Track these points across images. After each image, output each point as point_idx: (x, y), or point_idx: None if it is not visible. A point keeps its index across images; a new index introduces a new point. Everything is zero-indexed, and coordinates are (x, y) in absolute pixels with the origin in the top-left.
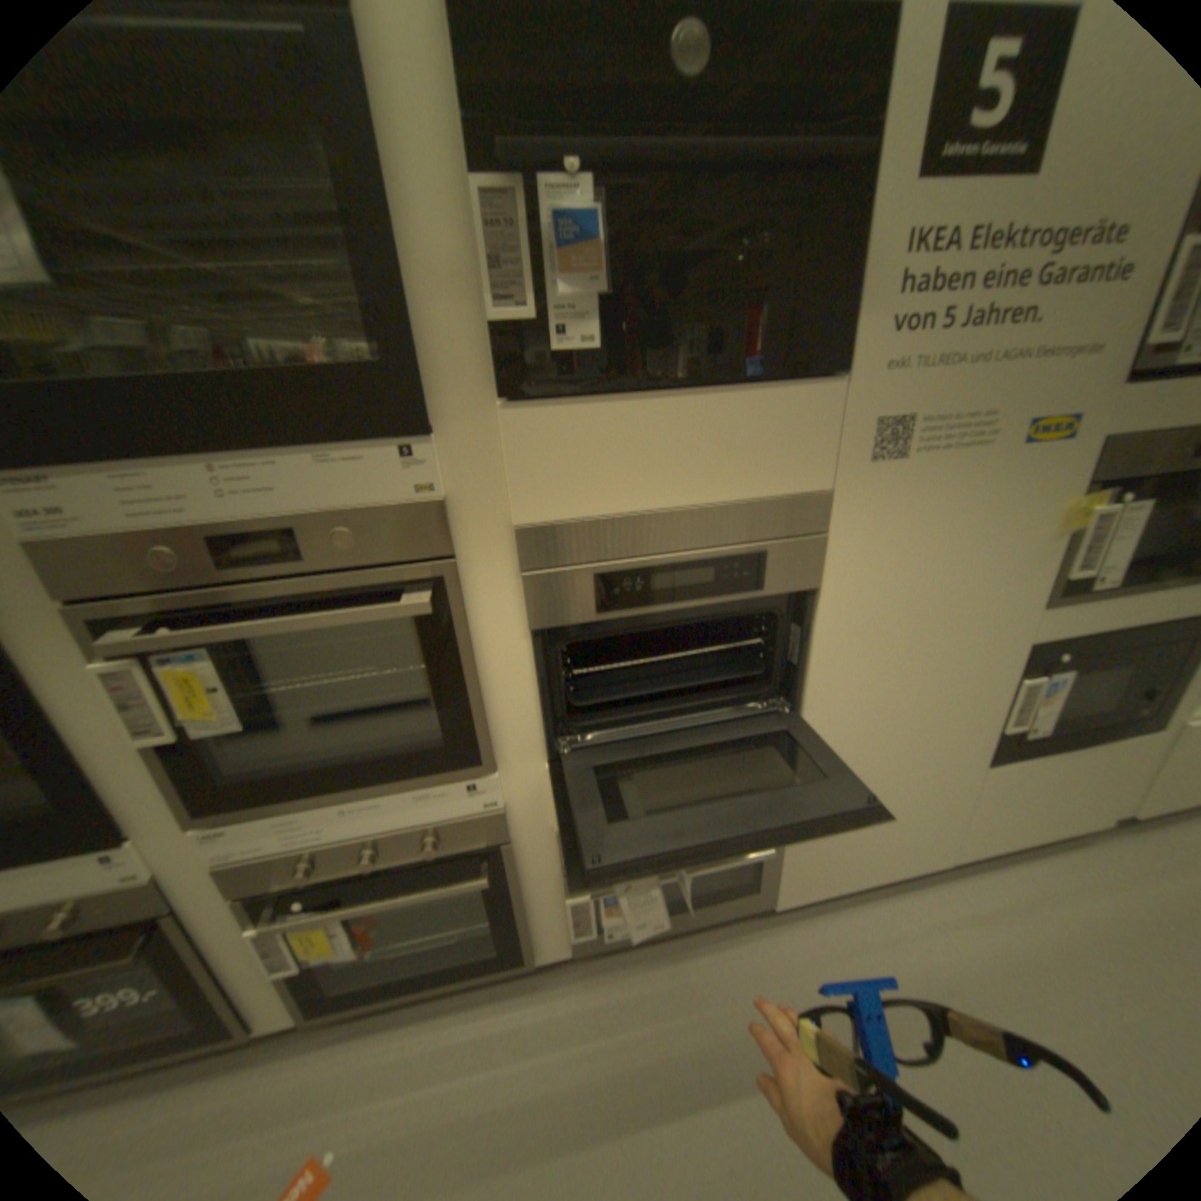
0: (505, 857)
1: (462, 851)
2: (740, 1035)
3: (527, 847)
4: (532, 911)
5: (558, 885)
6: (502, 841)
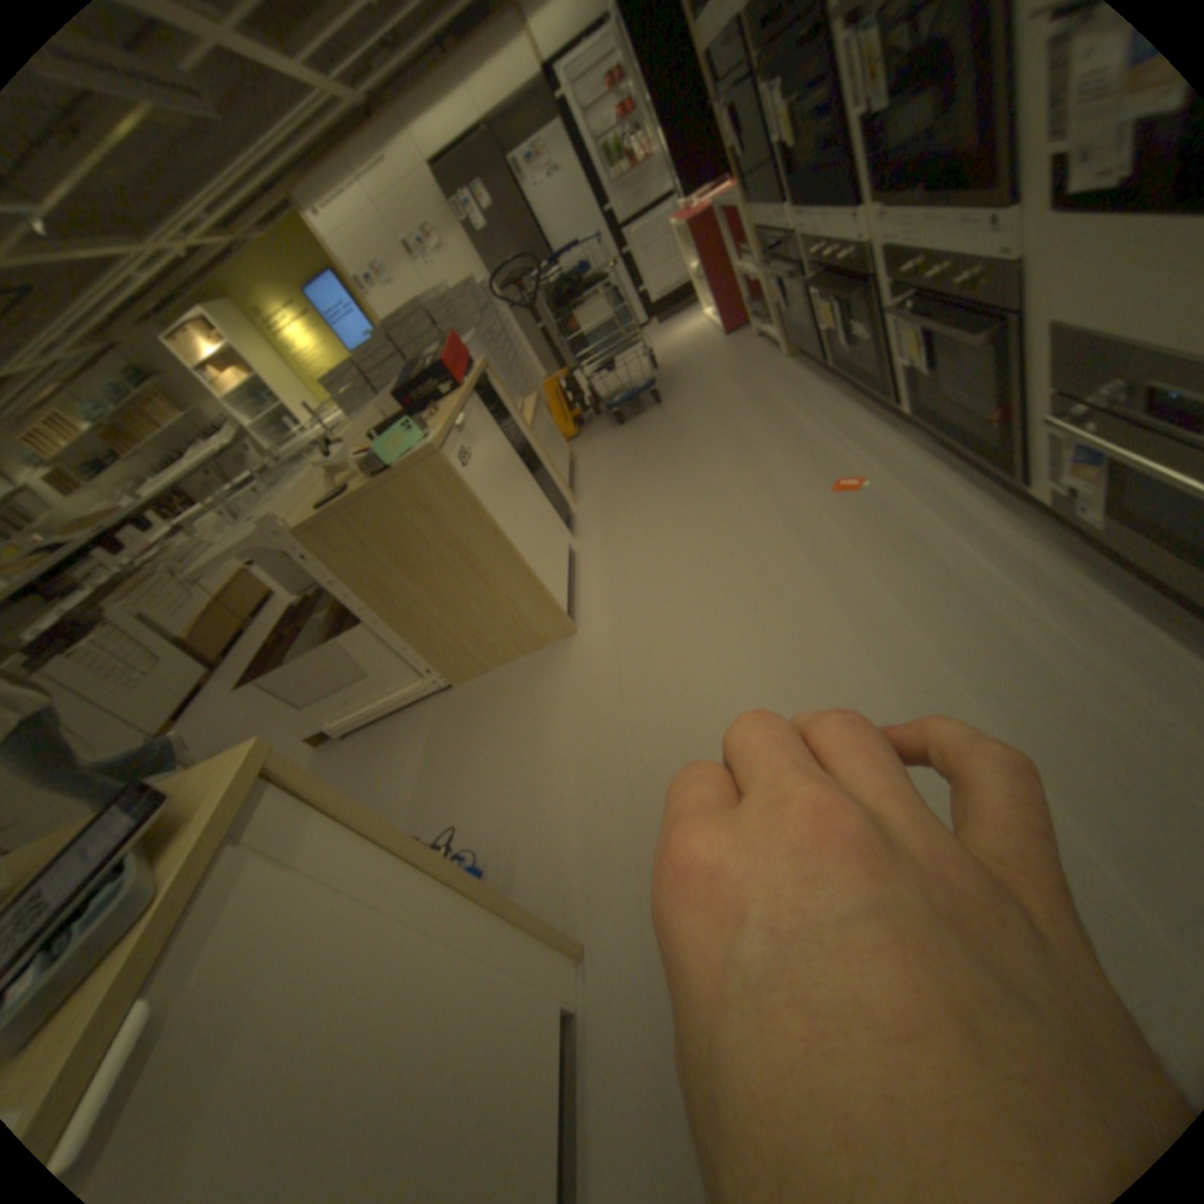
0: (1015, 327)
1: (997, 304)
2: (1074, 677)
3: (1038, 329)
4: (1043, 426)
5: (1057, 400)
6: (1016, 305)
